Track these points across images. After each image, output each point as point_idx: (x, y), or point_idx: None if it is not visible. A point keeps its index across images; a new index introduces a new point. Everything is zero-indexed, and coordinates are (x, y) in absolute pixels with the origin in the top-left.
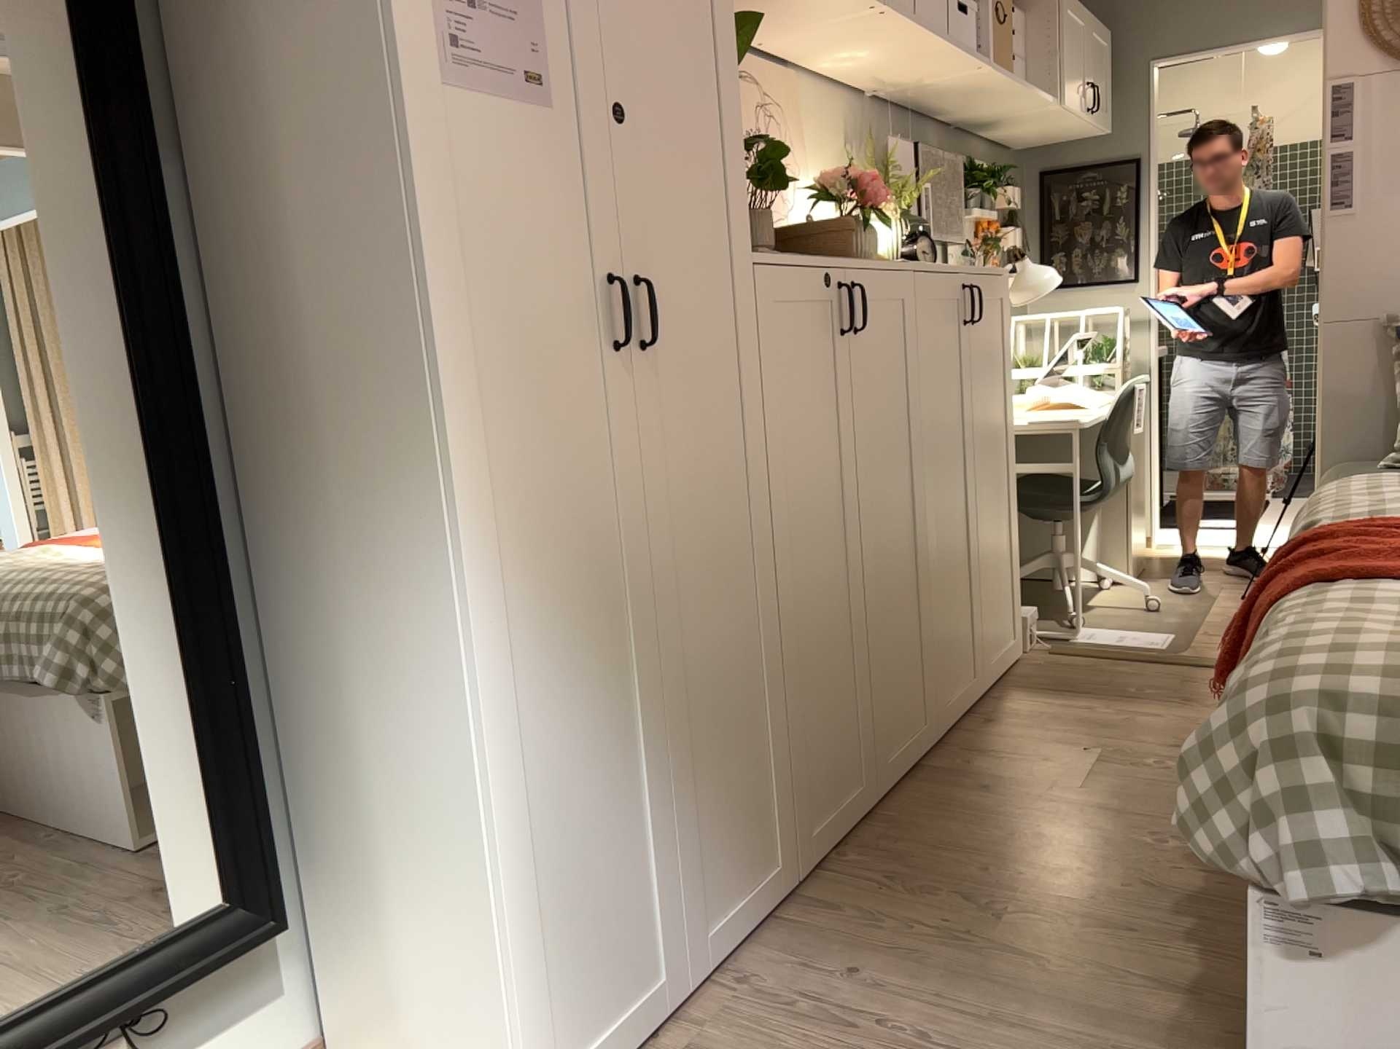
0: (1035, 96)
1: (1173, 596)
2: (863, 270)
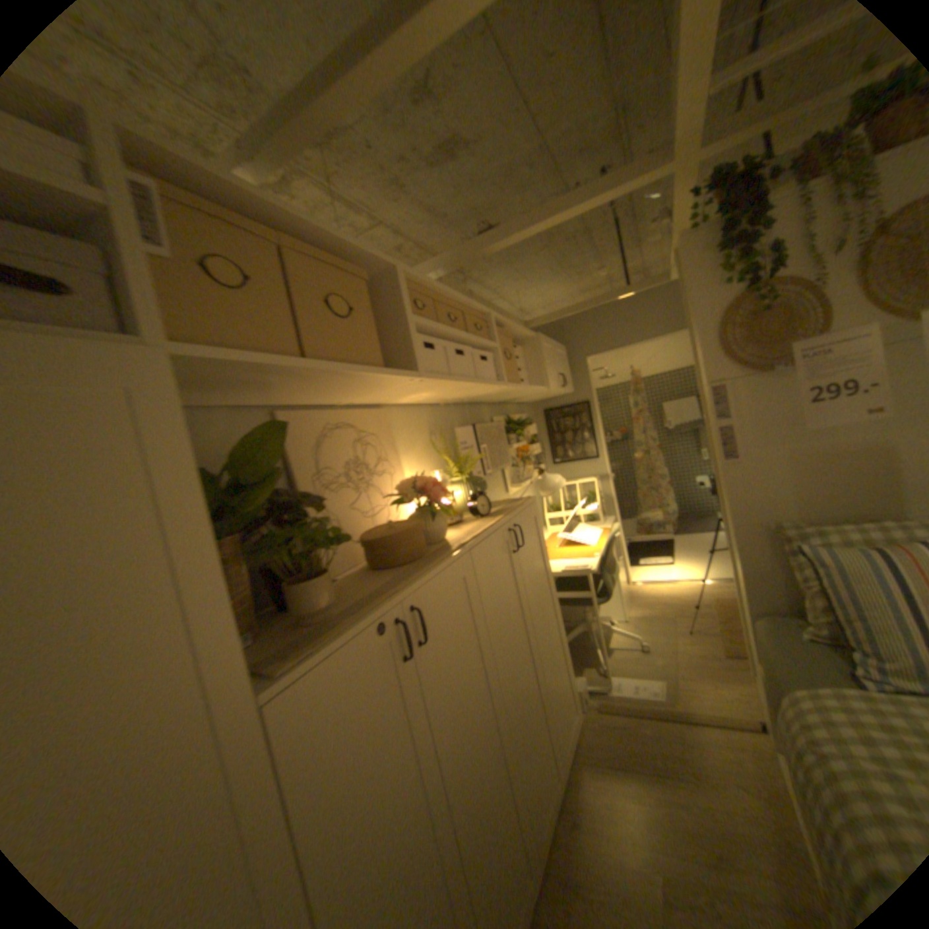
0: (535, 384)
1: (652, 634)
2: (420, 587)
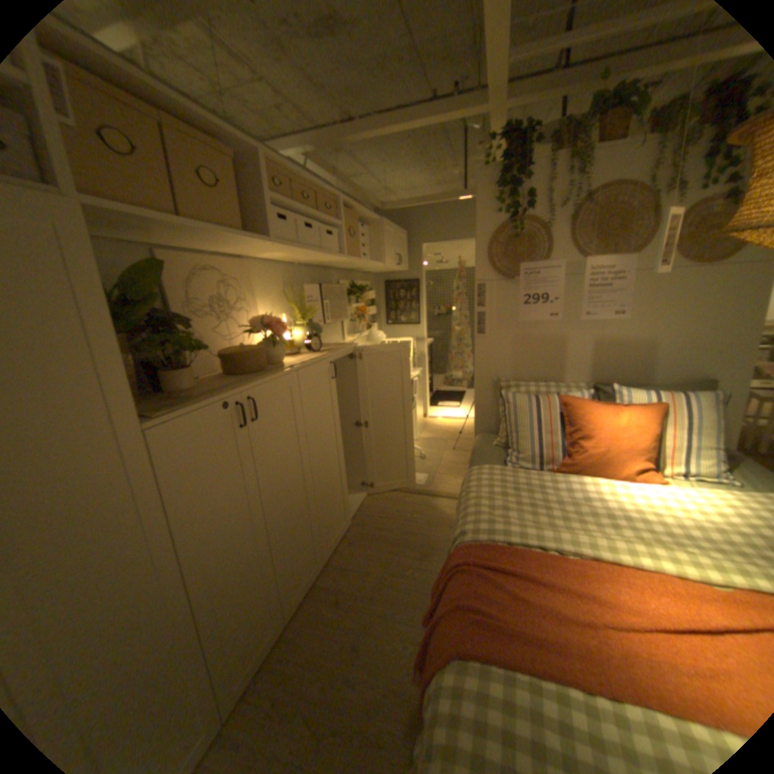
0: (375, 259)
1: (430, 448)
2: (256, 386)
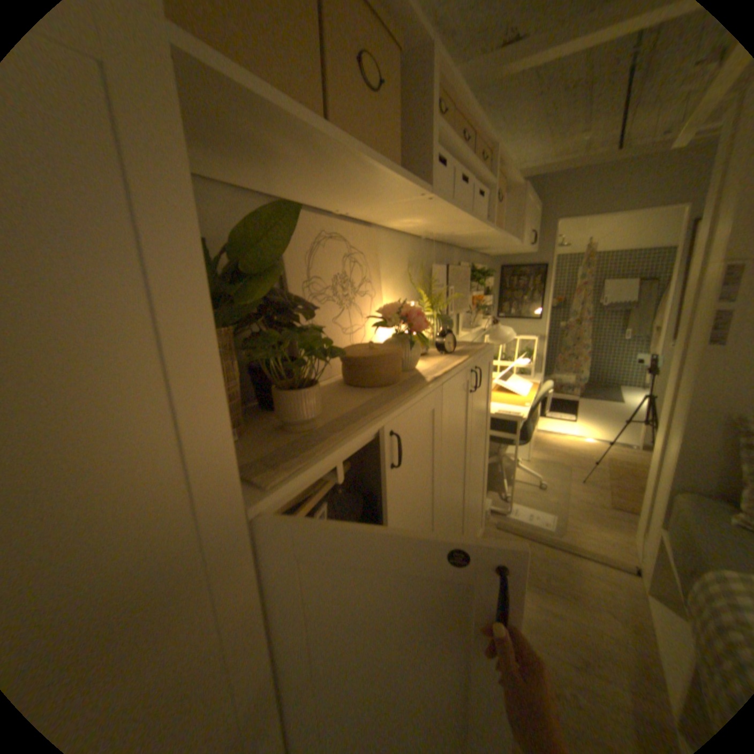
0: (510, 236)
1: (550, 476)
2: (401, 414)
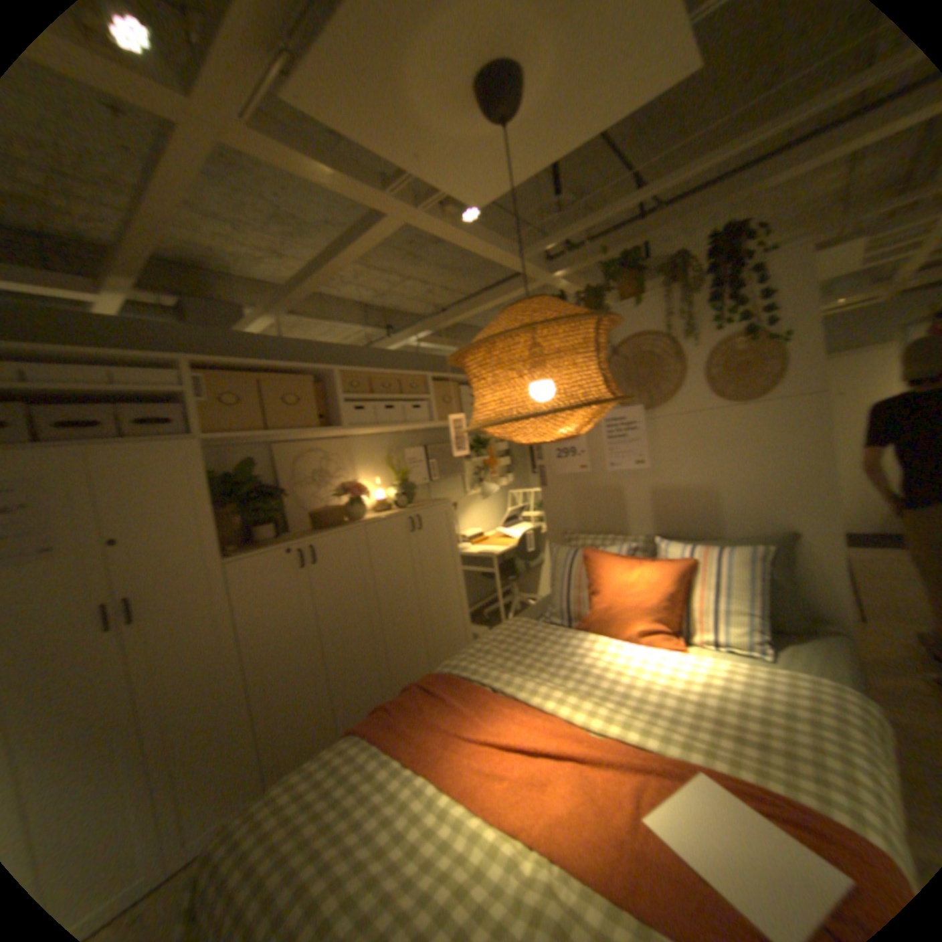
0: None
1: None
2: (319, 538)
